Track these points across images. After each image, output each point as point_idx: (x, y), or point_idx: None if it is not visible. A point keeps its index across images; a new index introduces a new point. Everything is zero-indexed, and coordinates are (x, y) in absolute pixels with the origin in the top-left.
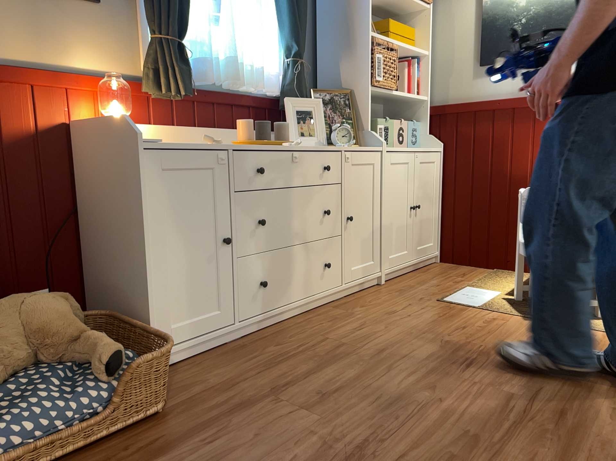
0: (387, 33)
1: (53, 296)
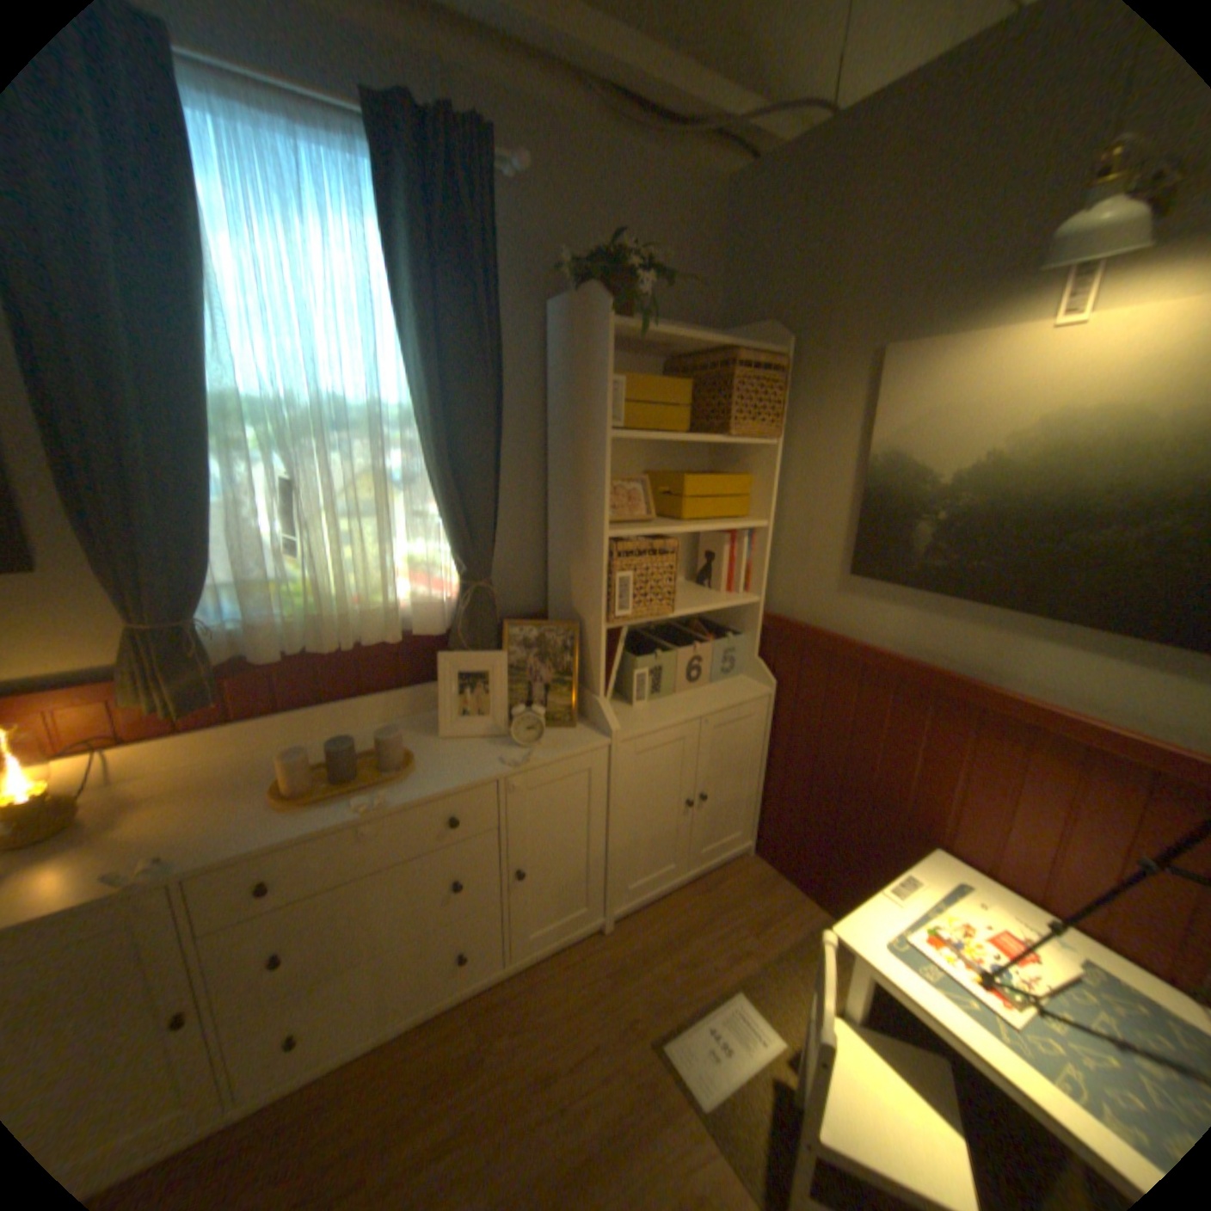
0: (681, 499)
1: None
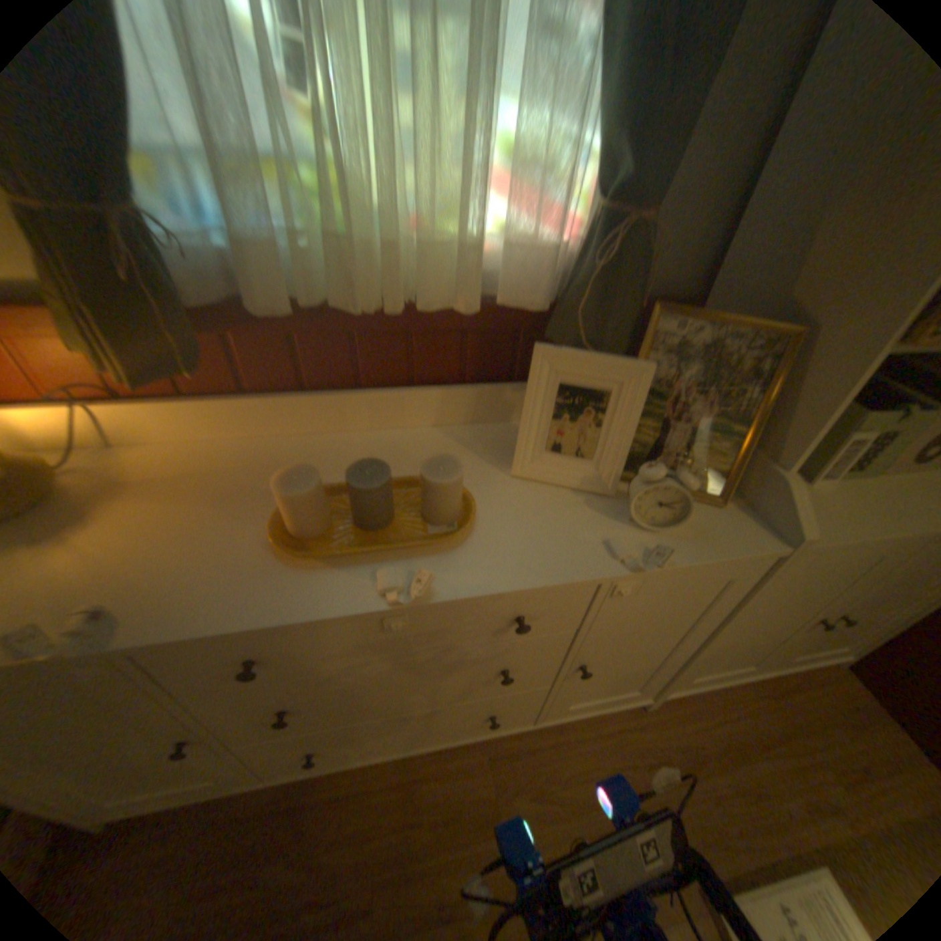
0: None
1: None
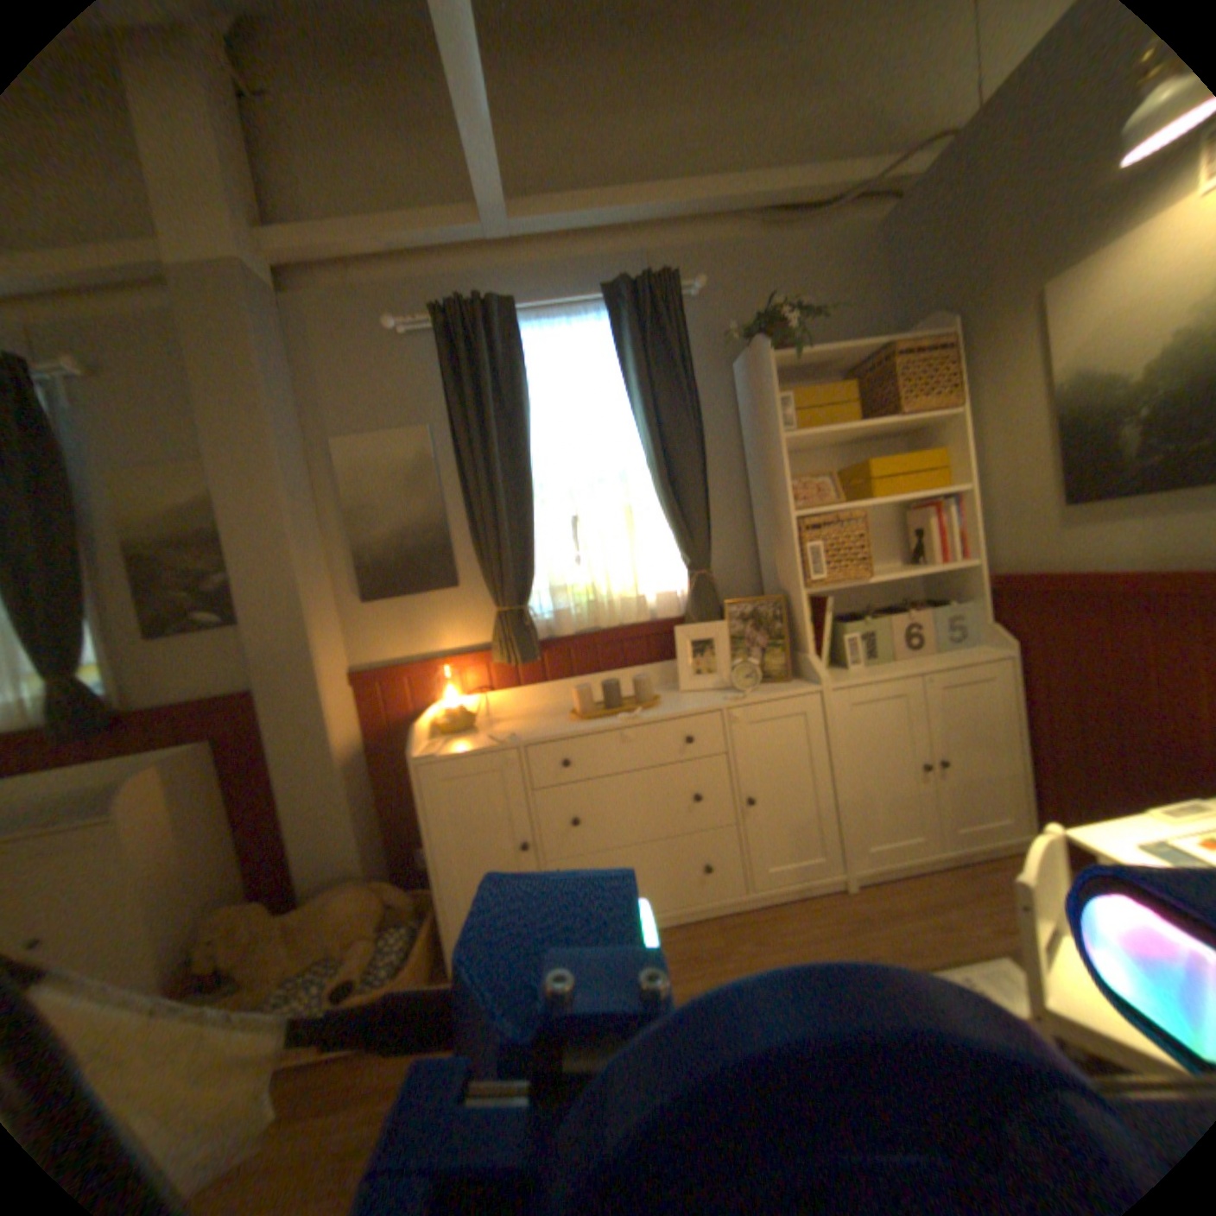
0: (869, 480)
1: (363, 890)
